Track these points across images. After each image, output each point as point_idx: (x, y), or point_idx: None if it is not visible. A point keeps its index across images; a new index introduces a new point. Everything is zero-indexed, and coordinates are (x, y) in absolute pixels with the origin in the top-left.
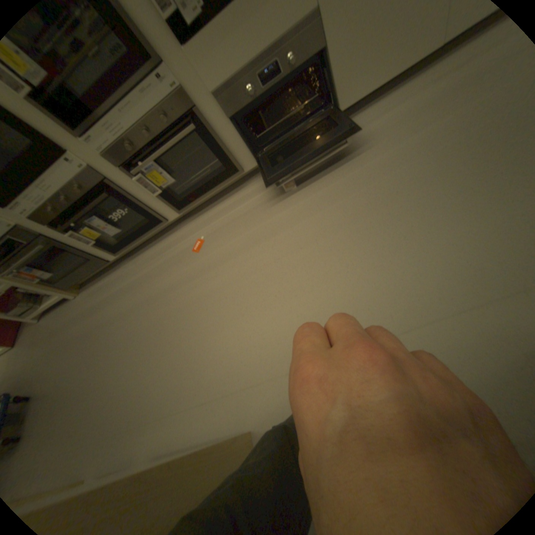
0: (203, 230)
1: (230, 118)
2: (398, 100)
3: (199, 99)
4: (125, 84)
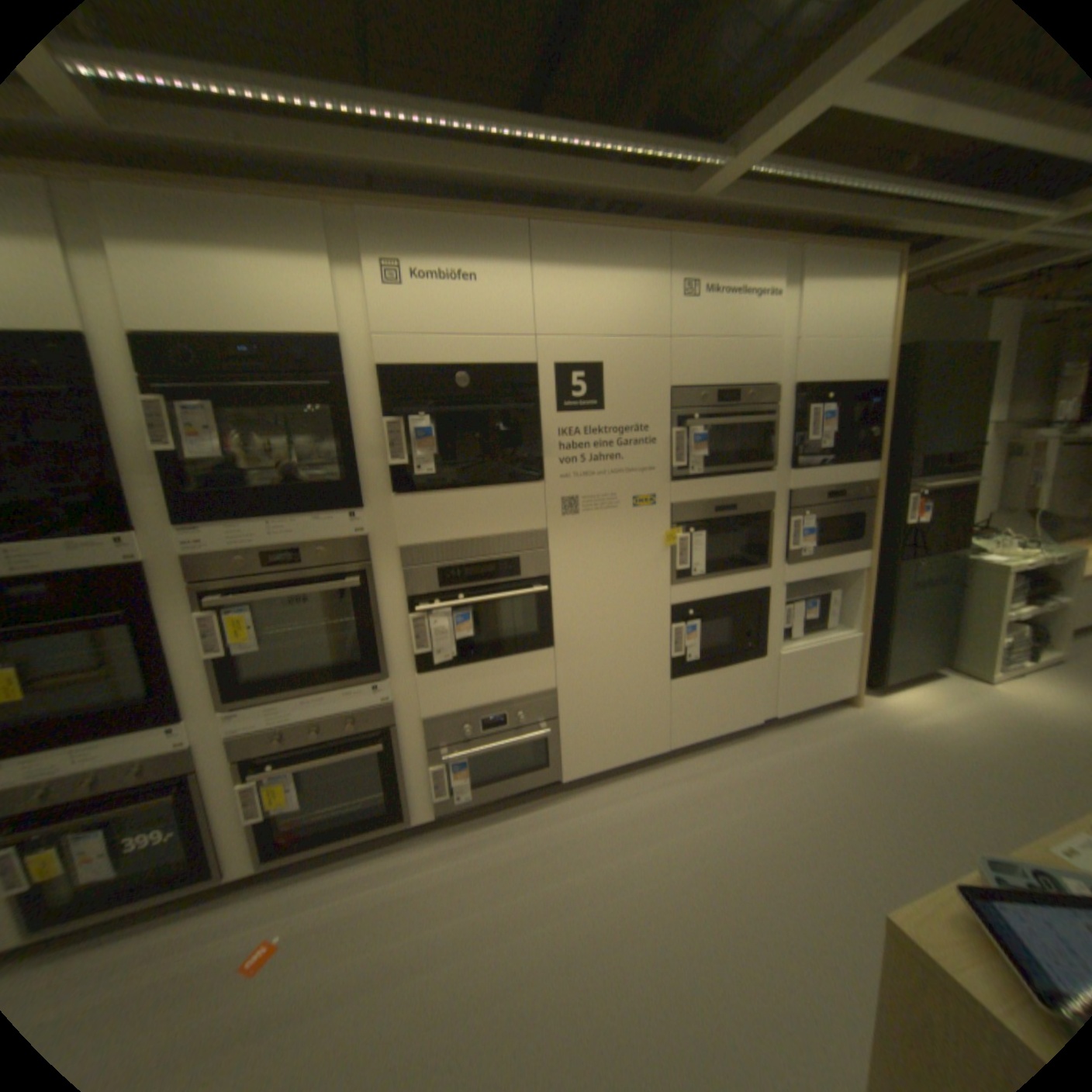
0: (283, 920)
1: (428, 750)
2: (628, 792)
3: (404, 720)
4: (333, 683)
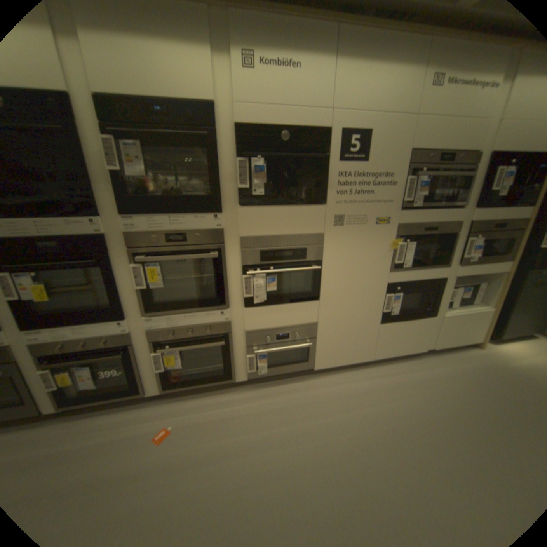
0: (172, 419)
1: (247, 347)
2: (349, 379)
3: (235, 330)
4: (201, 308)
